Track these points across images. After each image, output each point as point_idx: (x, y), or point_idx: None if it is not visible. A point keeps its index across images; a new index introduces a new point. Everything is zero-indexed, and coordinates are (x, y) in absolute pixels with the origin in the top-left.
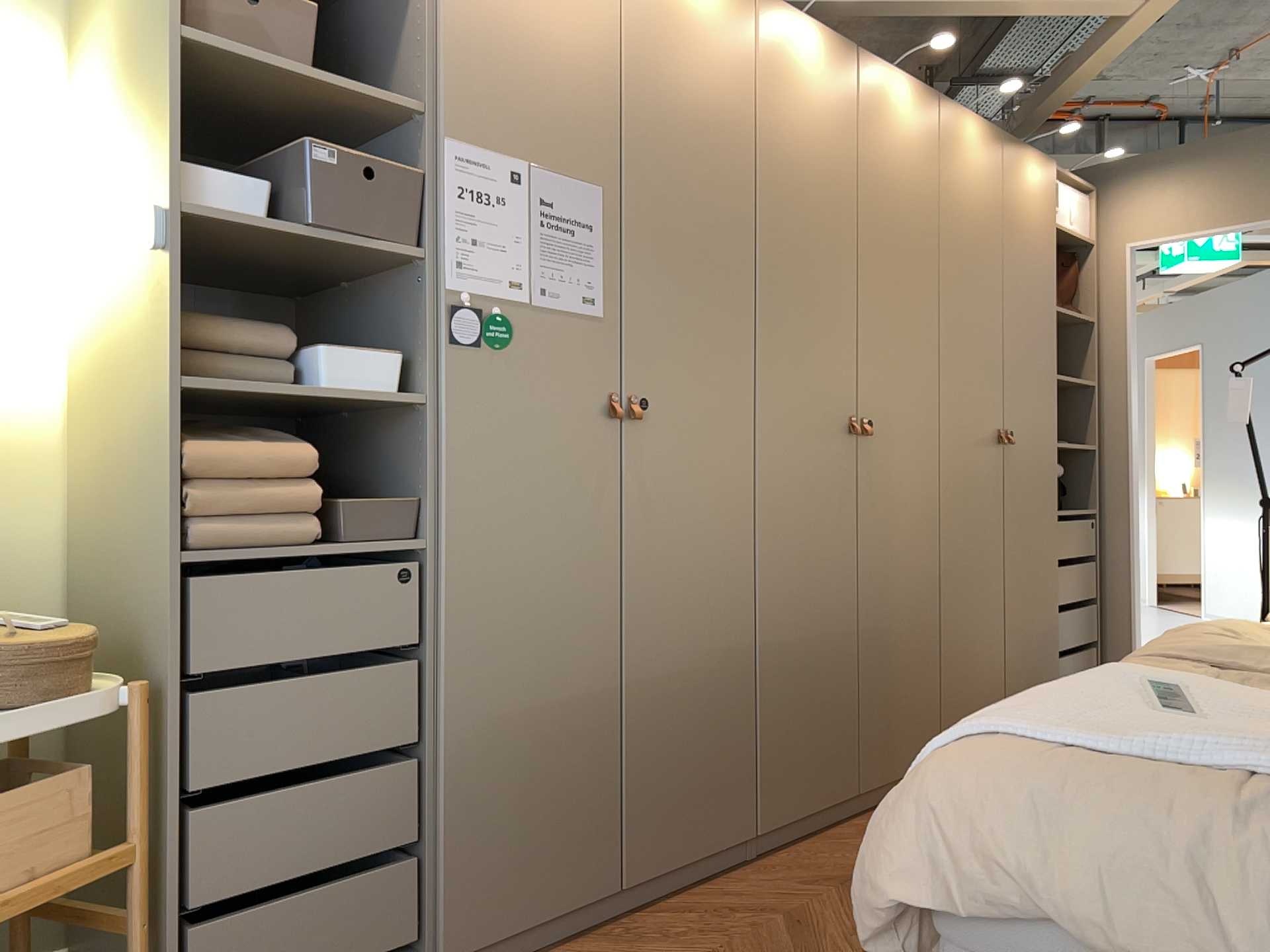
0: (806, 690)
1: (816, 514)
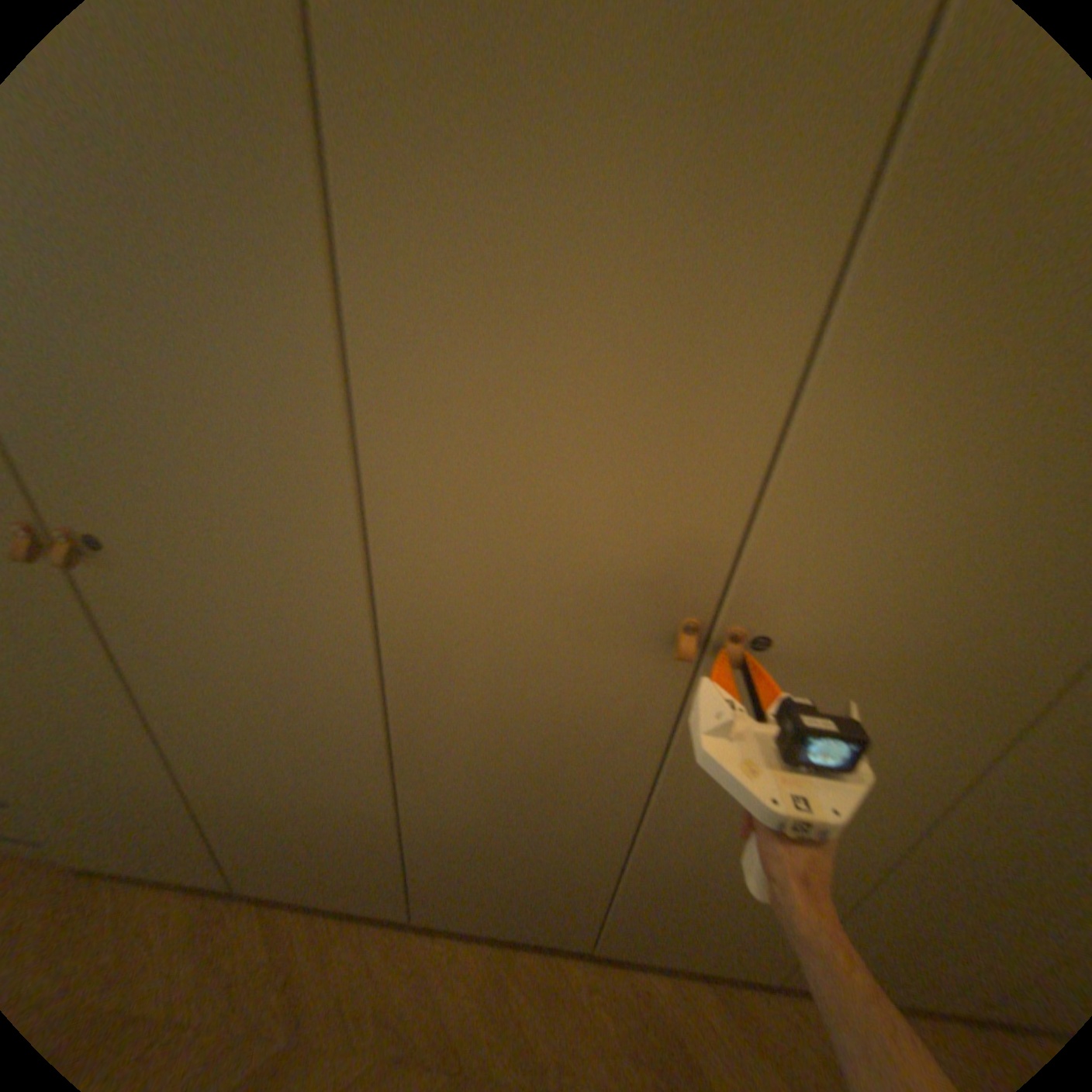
0: (495, 875)
1: (535, 739)
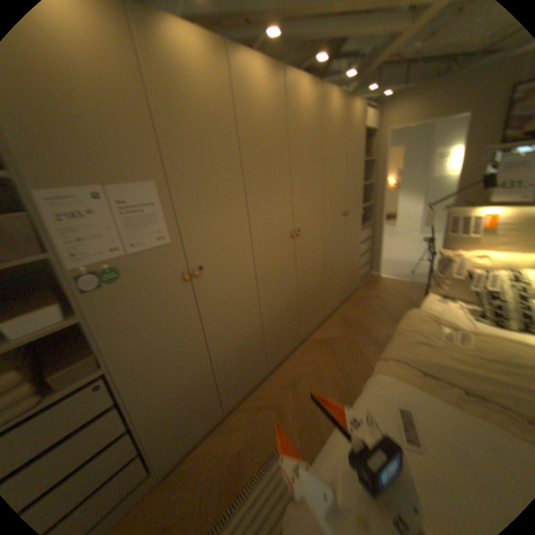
0: (281, 326)
1: (280, 273)
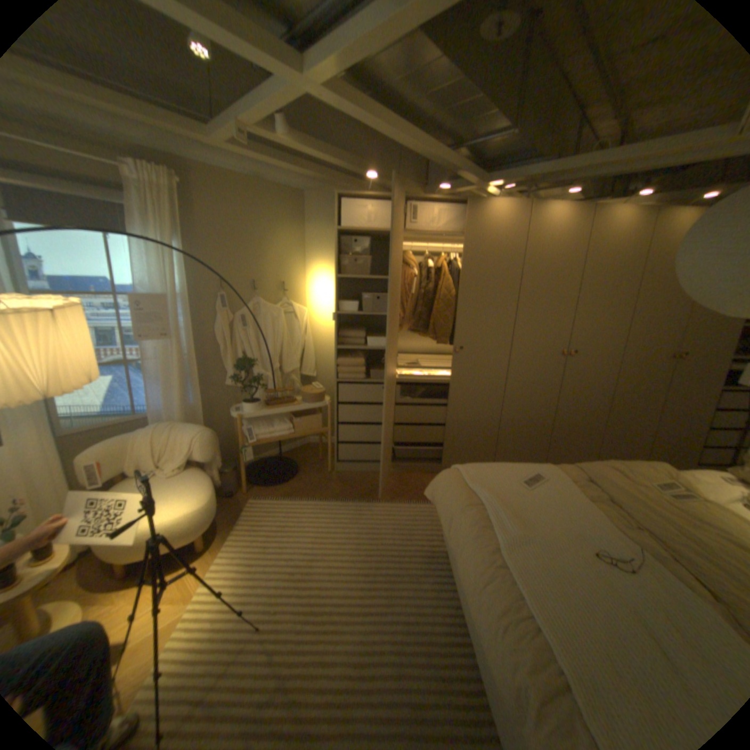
0: (521, 434)
1: (535, 382)
